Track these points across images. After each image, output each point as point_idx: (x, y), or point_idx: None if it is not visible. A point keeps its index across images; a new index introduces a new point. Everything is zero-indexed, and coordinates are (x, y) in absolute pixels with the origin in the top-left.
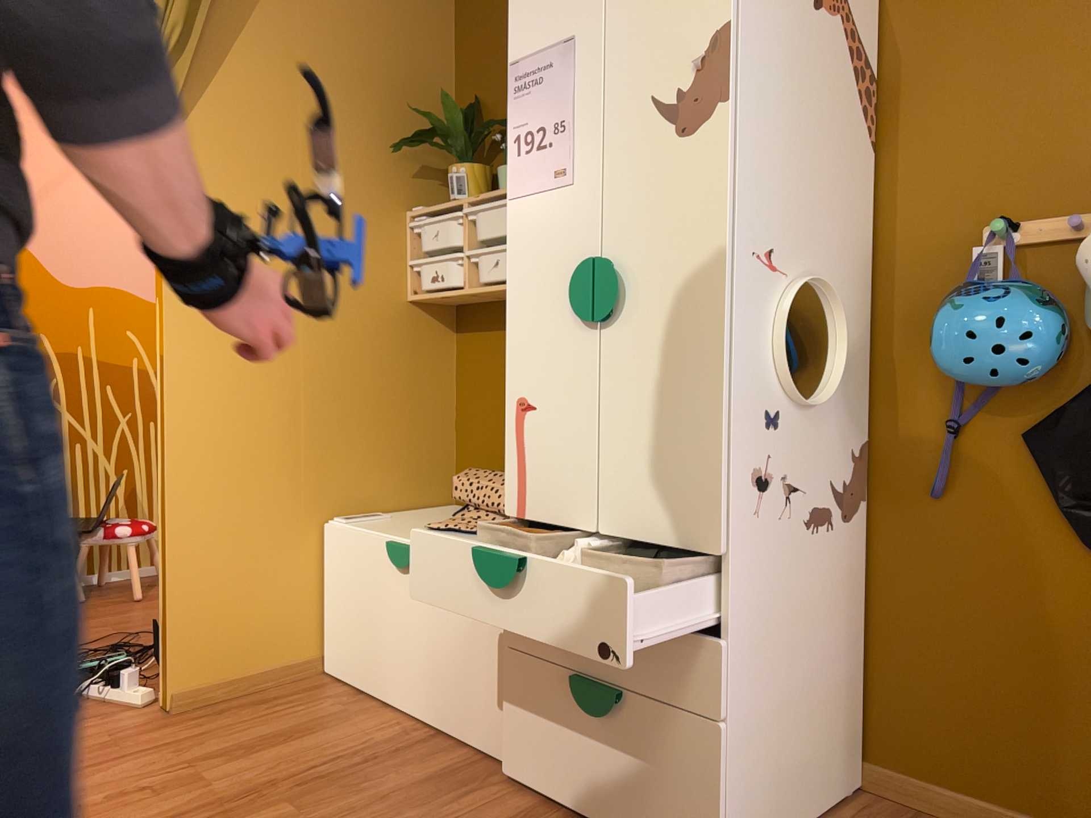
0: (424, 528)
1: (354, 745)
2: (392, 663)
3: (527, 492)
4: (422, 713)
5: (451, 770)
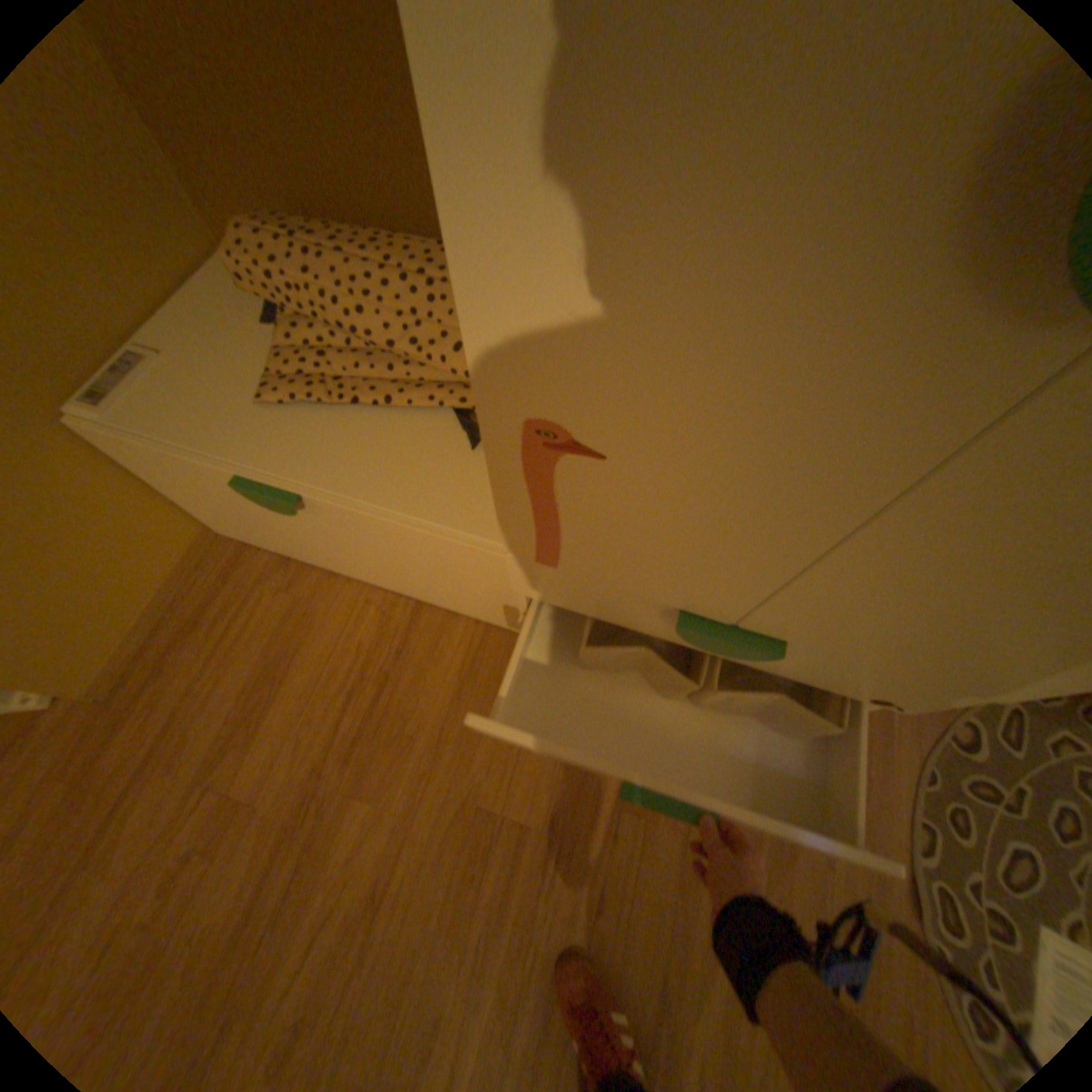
0: (259, 402)
1: (351, 661)
2: (324, 555)
3: (566, 548)
4: (390, 587)
5: (469, 659)
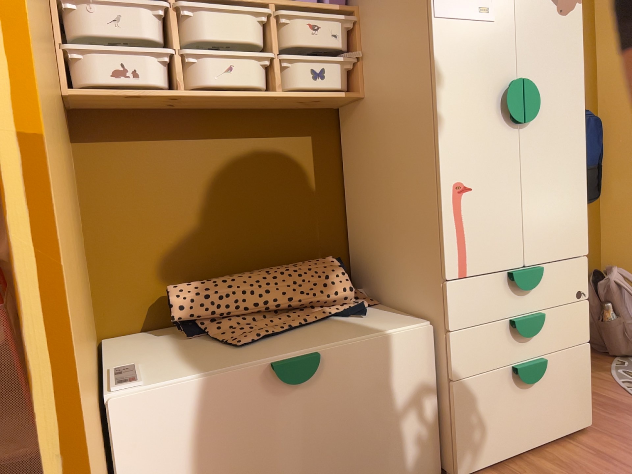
0: (239, 348)
1: None
2: None
3: (469, 255)
4: None
5: None
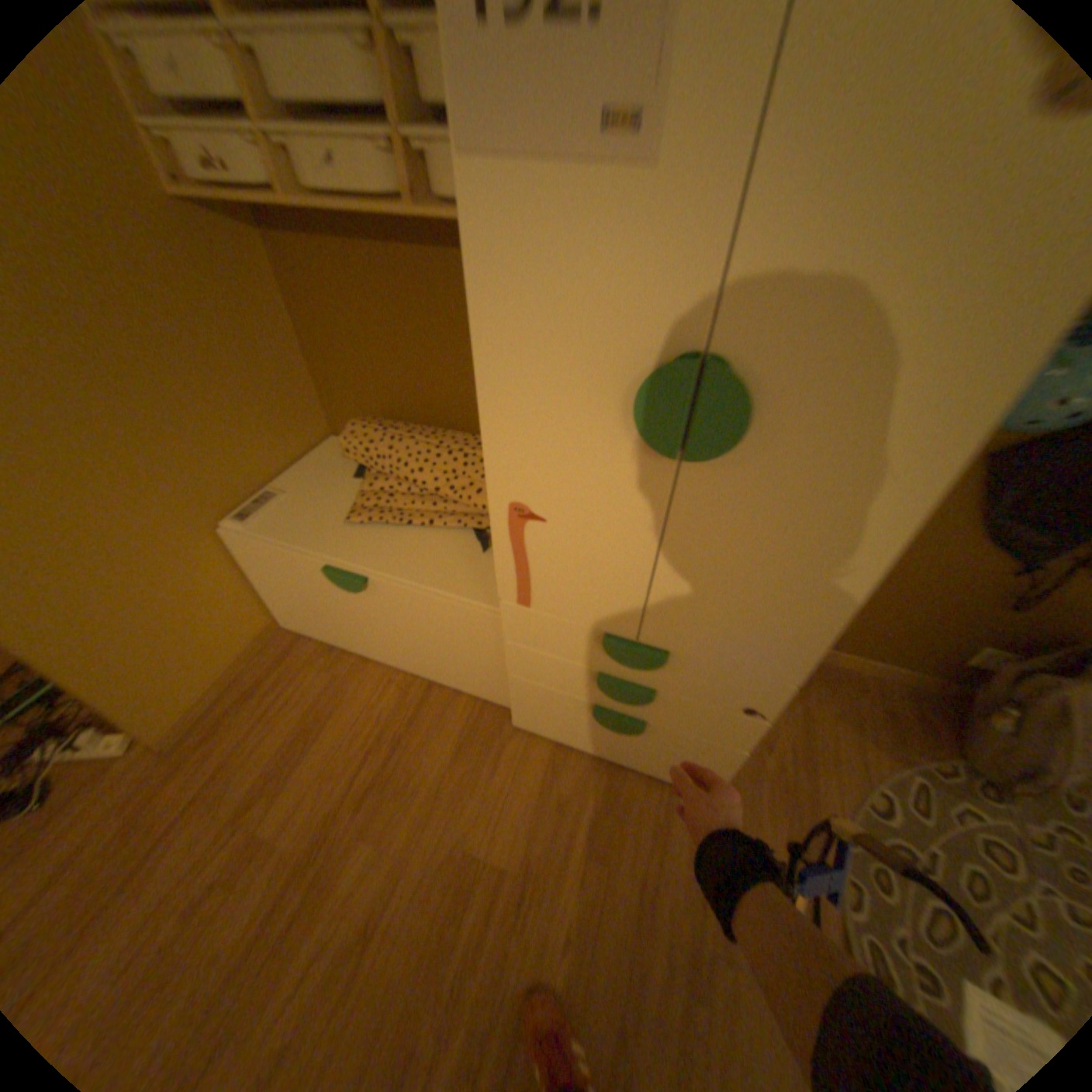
0: (348, 522)
1: (372, 726)
2: (365, 638)
3: (533, 588)
4: (410, 668)
5: (467, 728)
